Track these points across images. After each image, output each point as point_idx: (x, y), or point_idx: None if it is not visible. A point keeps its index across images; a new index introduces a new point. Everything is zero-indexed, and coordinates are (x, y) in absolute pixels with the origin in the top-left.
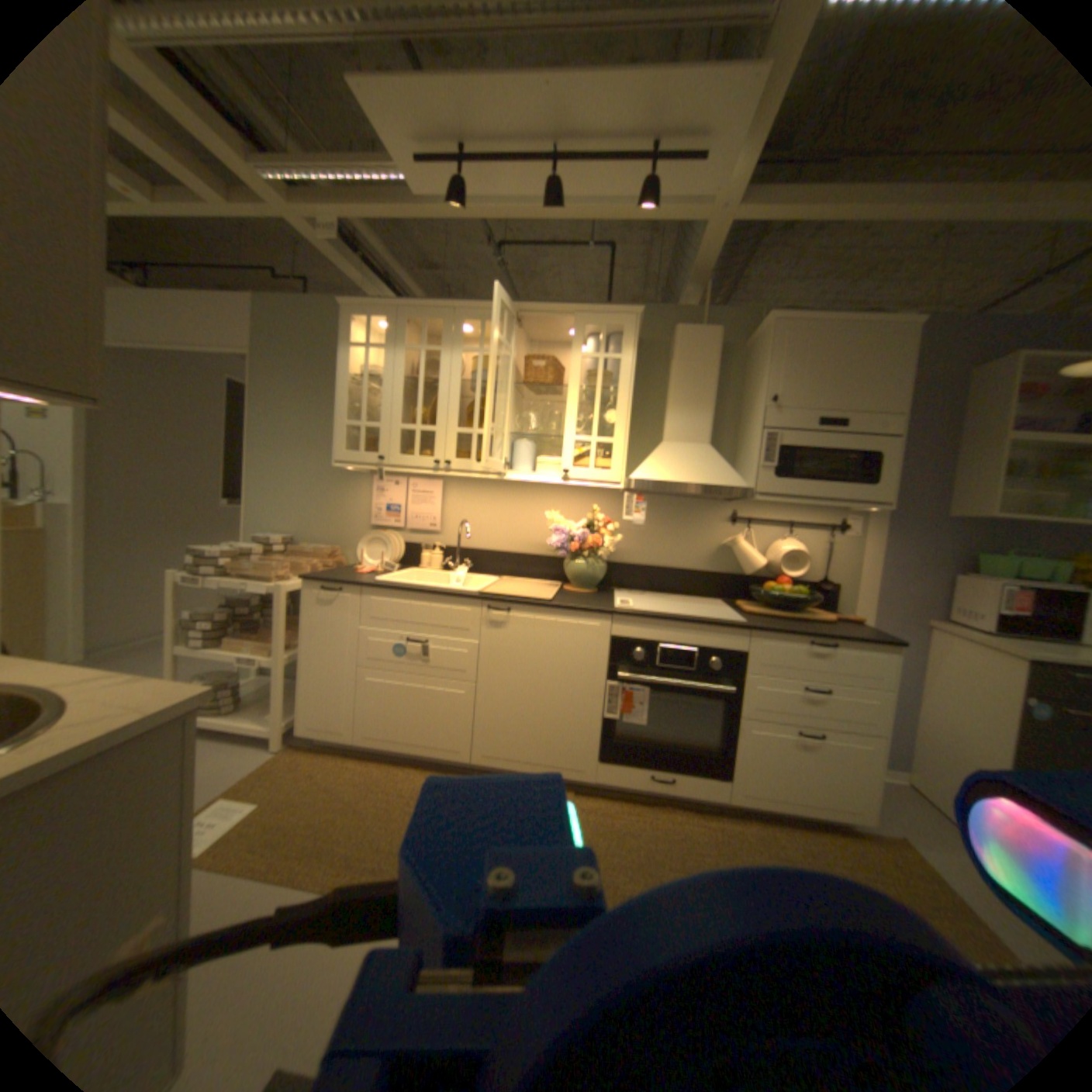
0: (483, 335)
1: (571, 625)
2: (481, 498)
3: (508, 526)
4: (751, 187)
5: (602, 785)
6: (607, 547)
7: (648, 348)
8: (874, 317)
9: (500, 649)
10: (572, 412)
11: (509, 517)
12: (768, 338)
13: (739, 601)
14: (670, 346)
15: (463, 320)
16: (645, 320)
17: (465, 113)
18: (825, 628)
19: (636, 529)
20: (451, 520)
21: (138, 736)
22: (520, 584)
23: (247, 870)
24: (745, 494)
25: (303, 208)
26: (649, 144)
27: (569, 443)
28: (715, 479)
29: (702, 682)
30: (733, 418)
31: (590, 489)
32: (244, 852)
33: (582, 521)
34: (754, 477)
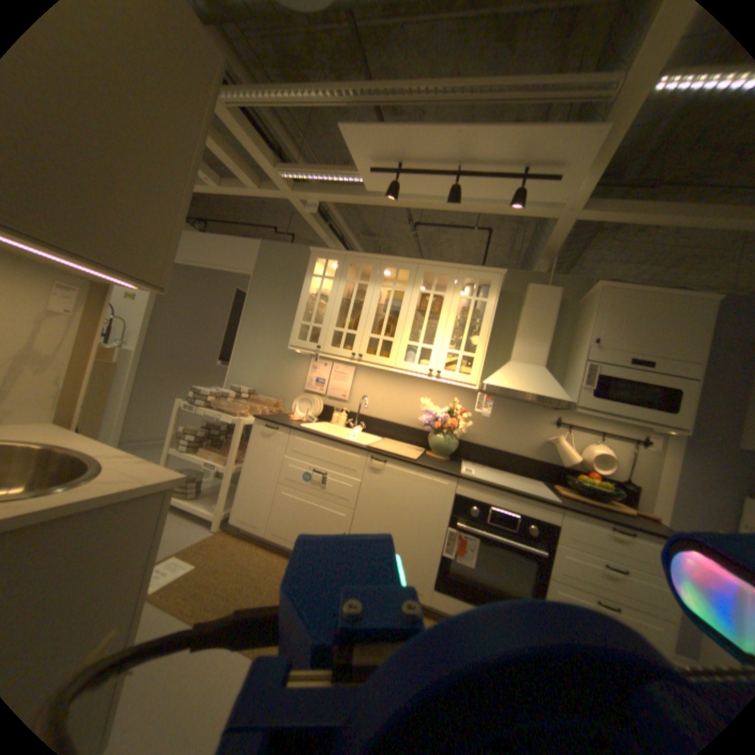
0: (395, 278)
1: (427, 481)
2: (378, 382)
3: (393, 404)
4: (591, 199)
5: (434, 609)
6: (461, 429)
7: (506, 297)
8: (679, 292)
9: (374, 489)
10: (448, 333)
11: (395, 398)
12: (595, 299)
13: (557, 486)
14: (522, 297)
15: (384, 267)
16: (506, 279)
17: (405, 146)
18: (626, 519)
19: (484, 420)
20: (355, 394)
21: (135, 499)
22: (395, 445)
23: (178, 613)
24: (568, 406)
25: (299, 194)
26: (521, 169)
27: (443, 353)
28: (546, 392)
29: (521, 543)
30: (564, 351)
31: (454, 387)
32: (179, 599)
33: (445, 408)
34: (577, 395)
